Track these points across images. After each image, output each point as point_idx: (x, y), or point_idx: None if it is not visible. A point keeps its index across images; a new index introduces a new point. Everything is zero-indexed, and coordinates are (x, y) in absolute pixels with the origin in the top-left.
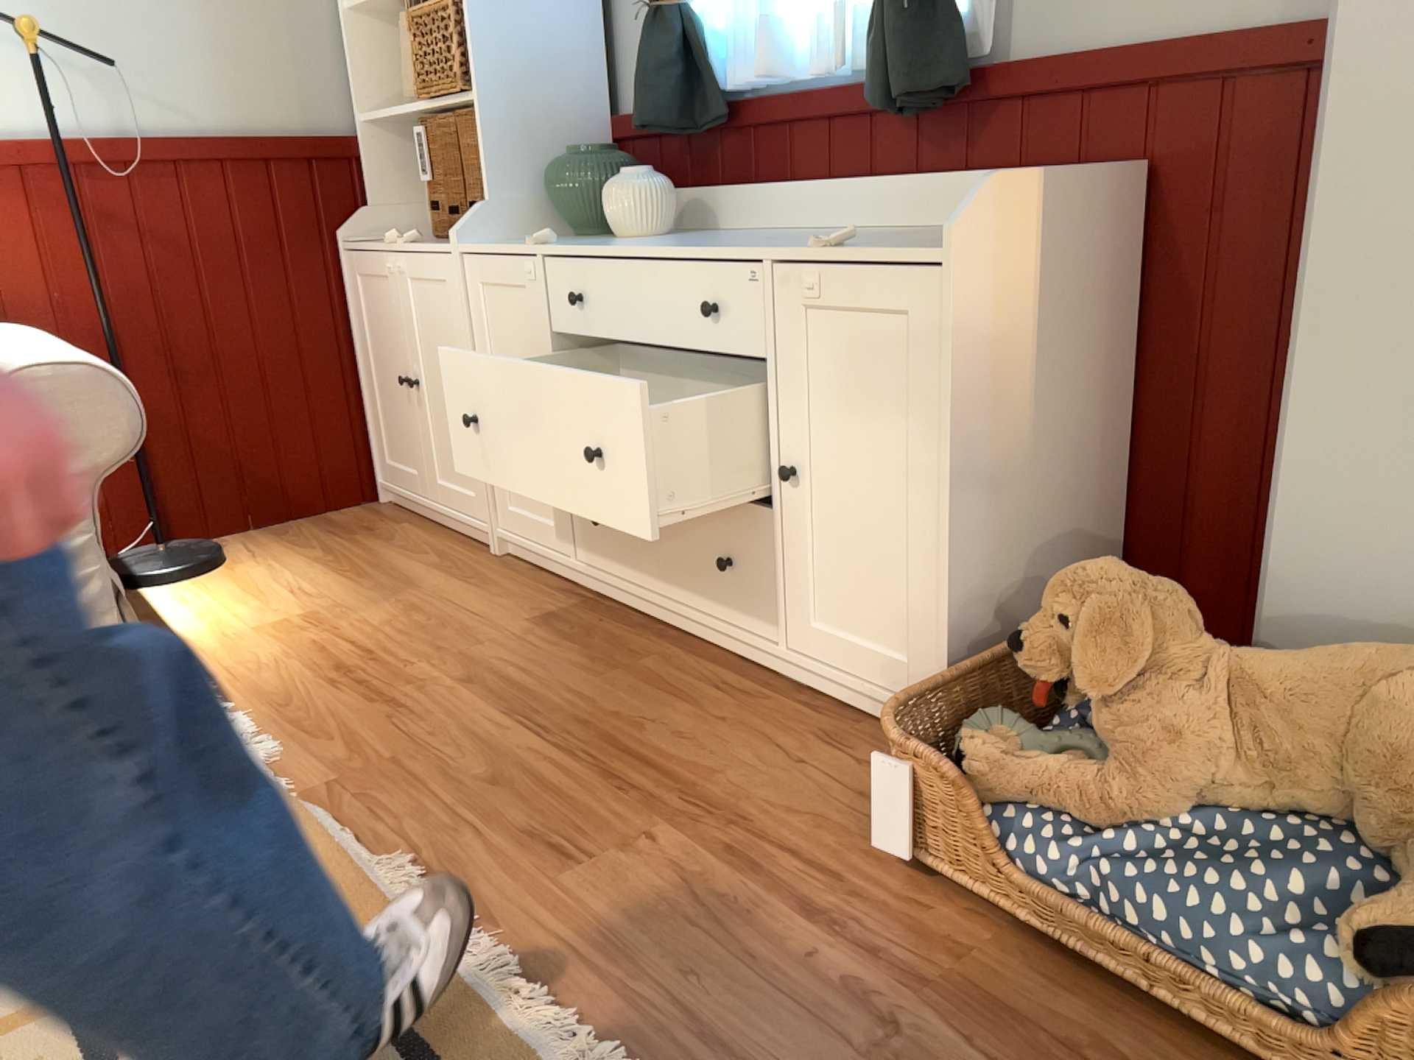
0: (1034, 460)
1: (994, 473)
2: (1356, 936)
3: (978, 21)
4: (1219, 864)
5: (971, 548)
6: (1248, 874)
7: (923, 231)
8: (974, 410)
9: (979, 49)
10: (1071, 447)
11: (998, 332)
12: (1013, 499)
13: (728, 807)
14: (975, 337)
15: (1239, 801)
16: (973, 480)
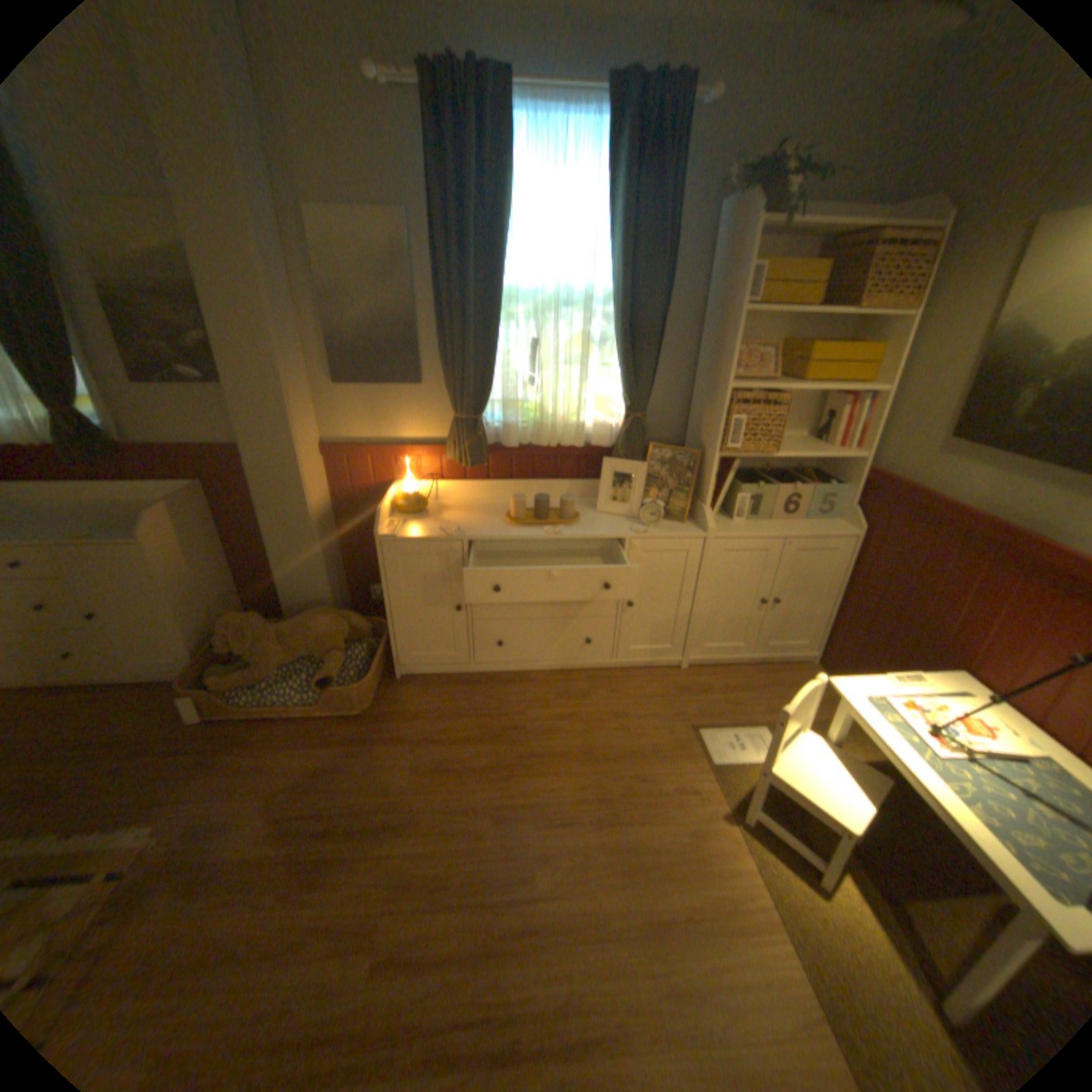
0: (196, 585)
1: (183, 596)
2: (314, 685)
3: (109, 430)
4: (285, 683)
5: (183, 622)
6: (291, 682)
7: (114, 506)
8: (168, 583)
9: (114, 440)
10: (208, 574)
11: (167, 556)
12: (193, 600)
13: (118, 743)
14: (160, 562)
15: (286, 664)
16: (176, 603)
